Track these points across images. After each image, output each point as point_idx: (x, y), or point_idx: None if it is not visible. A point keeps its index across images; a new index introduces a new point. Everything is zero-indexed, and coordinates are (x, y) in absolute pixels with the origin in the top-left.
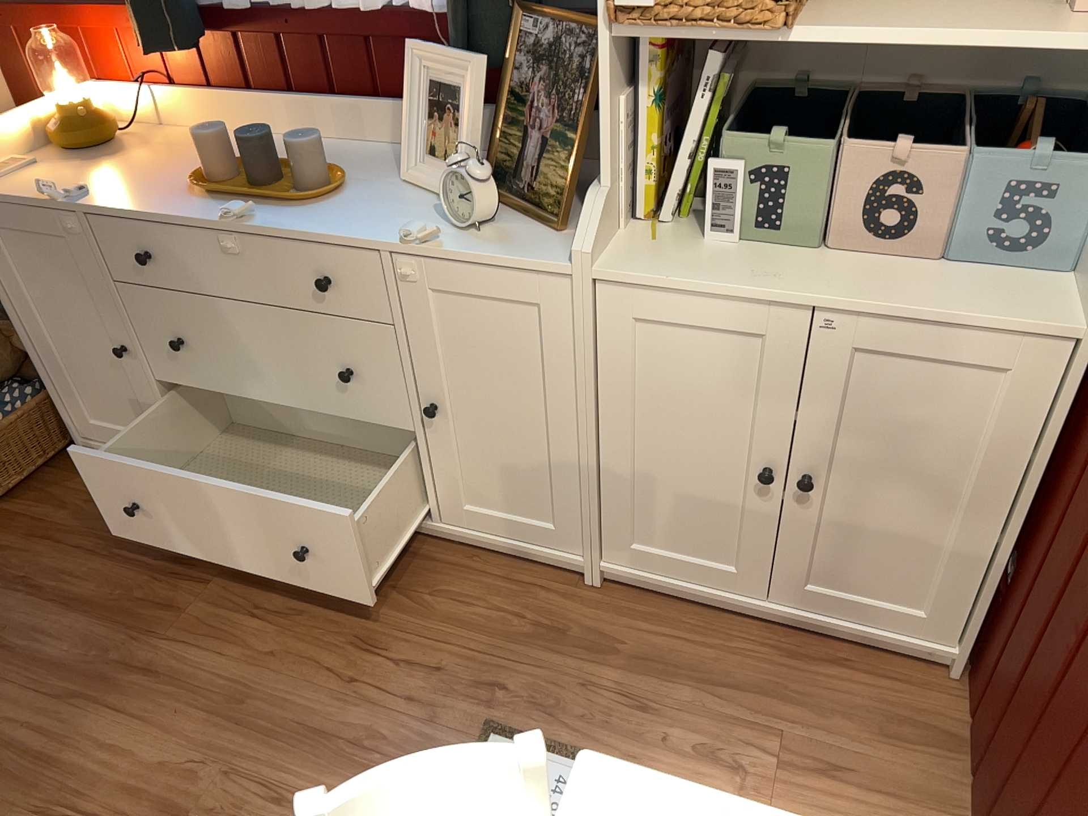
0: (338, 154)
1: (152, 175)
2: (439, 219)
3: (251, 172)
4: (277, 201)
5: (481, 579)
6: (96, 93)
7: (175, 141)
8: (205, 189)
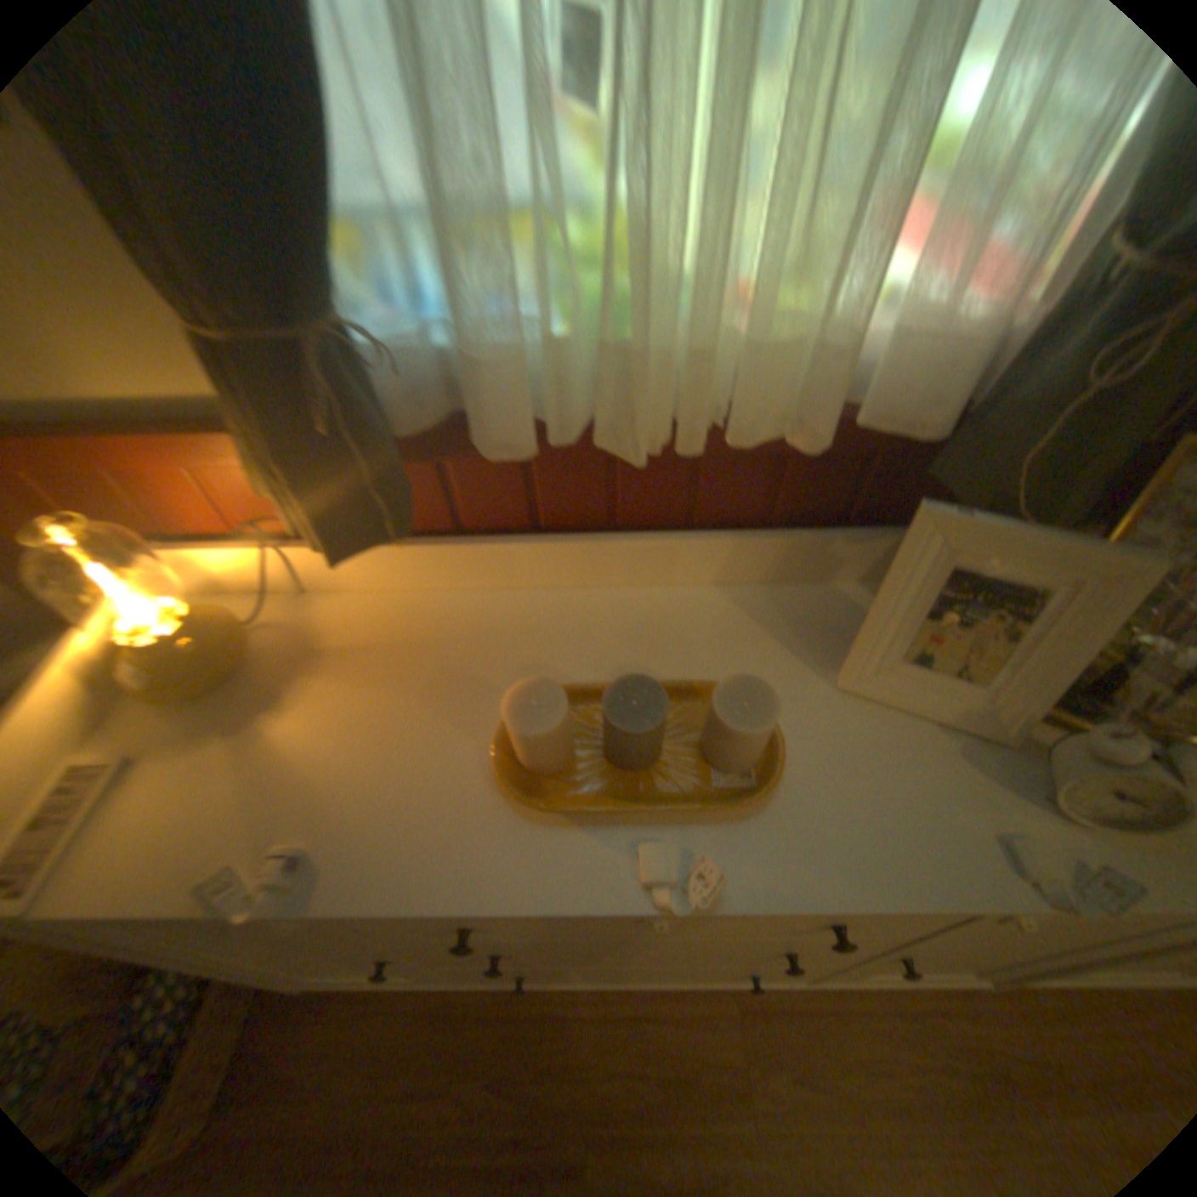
0: (667, 629)
1: (392, 756)
2: (1019, 800)
3: (624, 753)
4: (706, 807)
5: (874, 1026)
6: (165, 564)
7: (353, 628)
8: (560, 813)
